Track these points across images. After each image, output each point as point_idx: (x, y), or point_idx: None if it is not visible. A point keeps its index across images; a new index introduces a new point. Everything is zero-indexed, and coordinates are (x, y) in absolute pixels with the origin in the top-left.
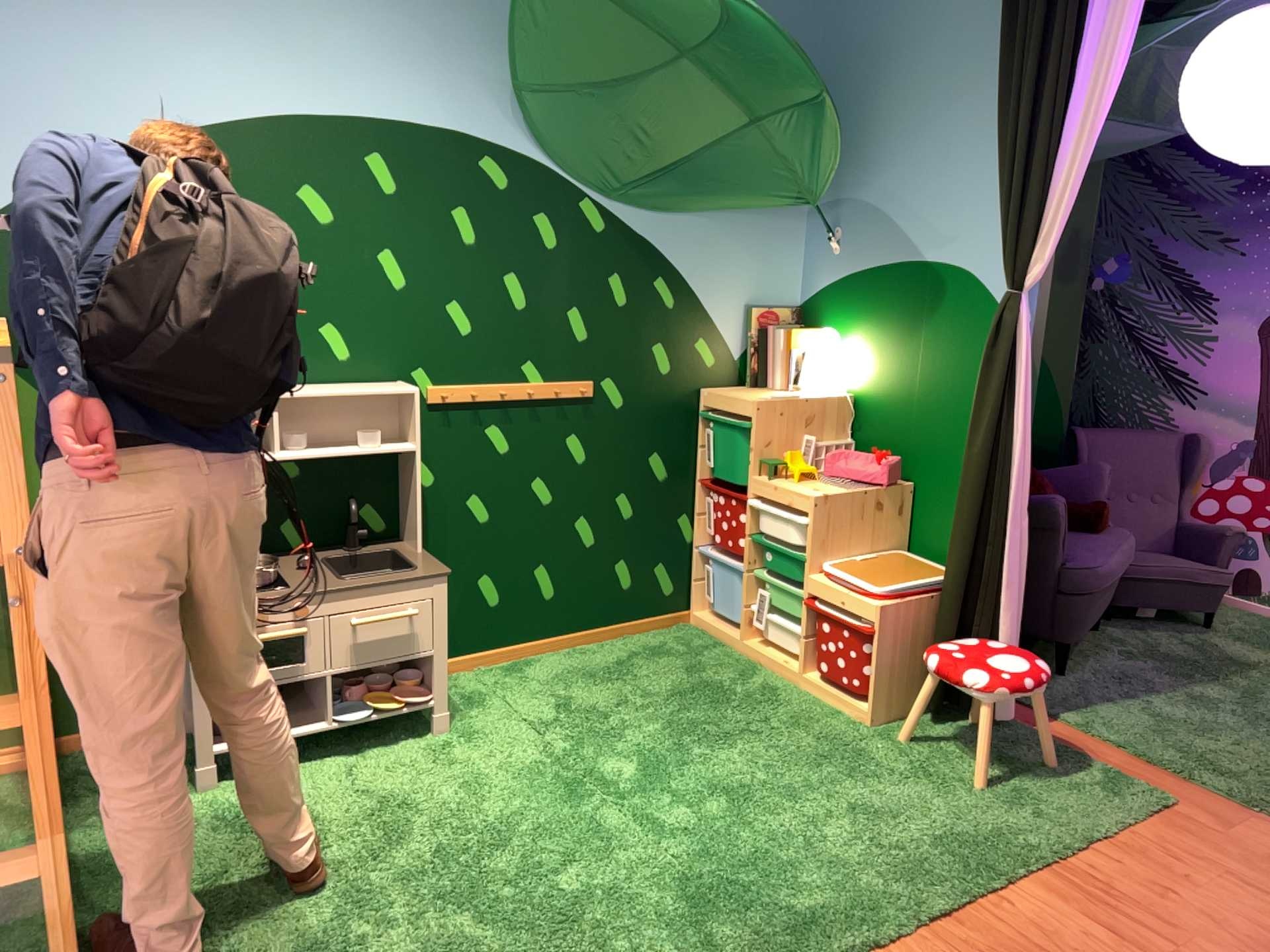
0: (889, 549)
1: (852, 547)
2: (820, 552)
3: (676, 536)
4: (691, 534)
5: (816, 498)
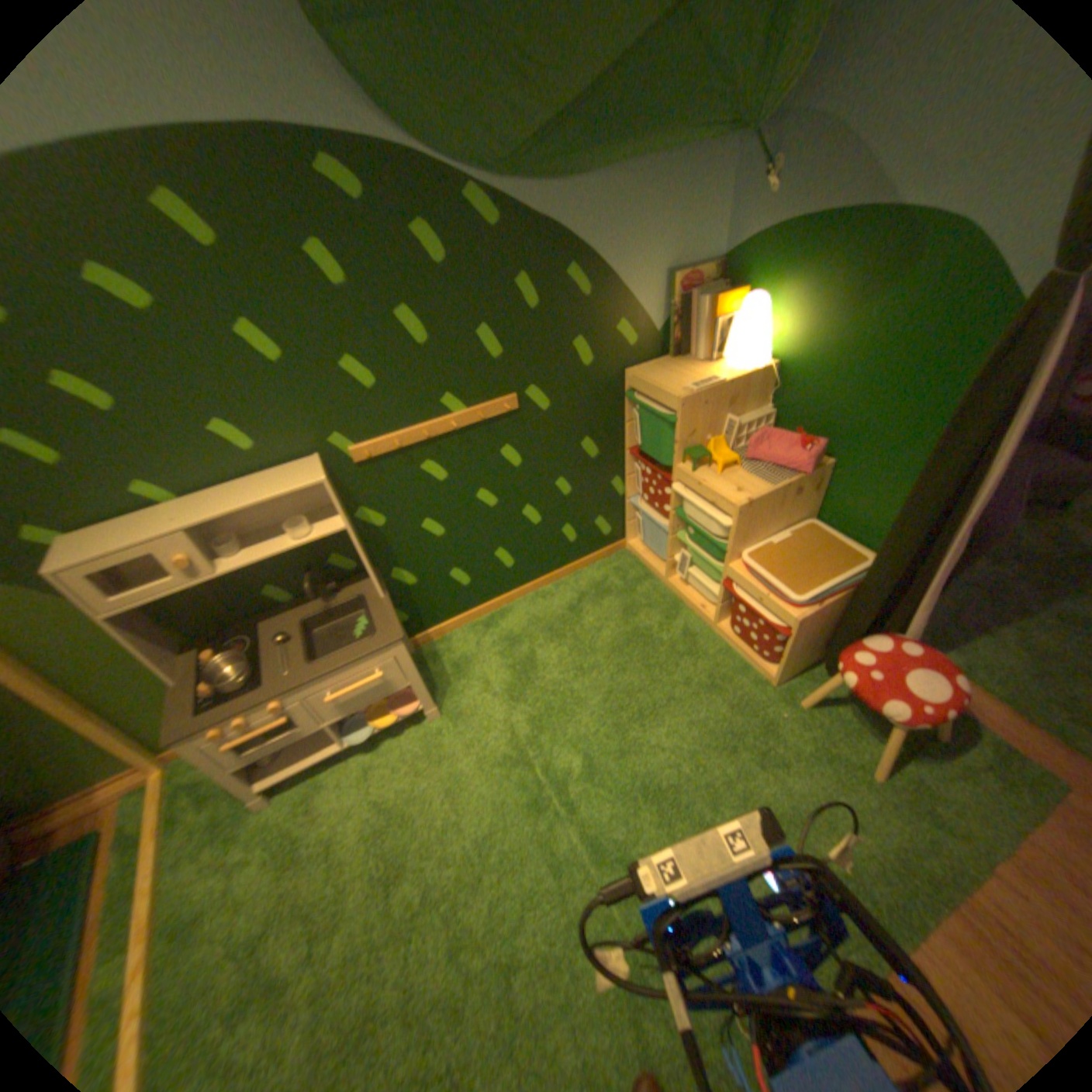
0: (807, 520)
1: (774, 531)
2: (744, 546)
3: (612, 495)
4: (624, 491)
5: (745, 507)
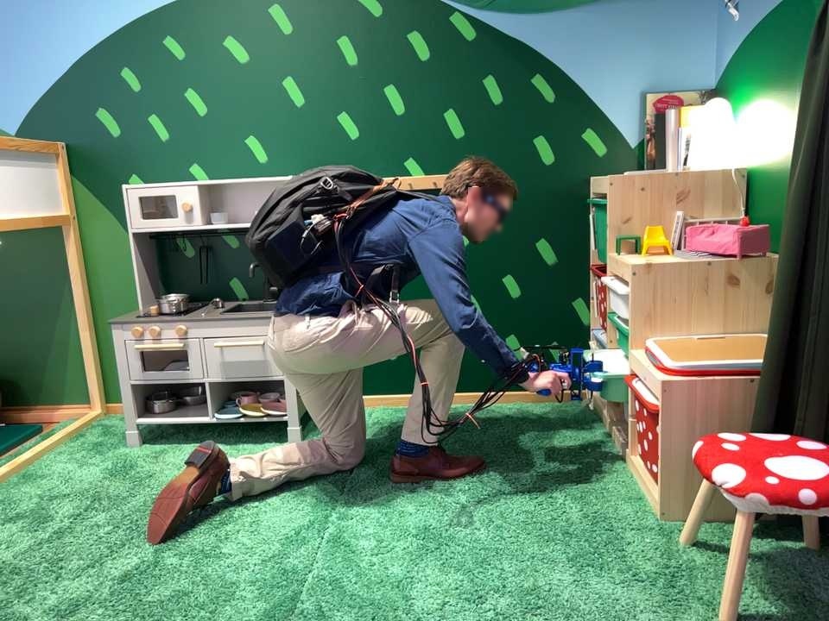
0: (765, 336)
1: (702, 327)
2: (652, 329)
3: (573, 318)
4: (589, 318)
5: (640, 267)
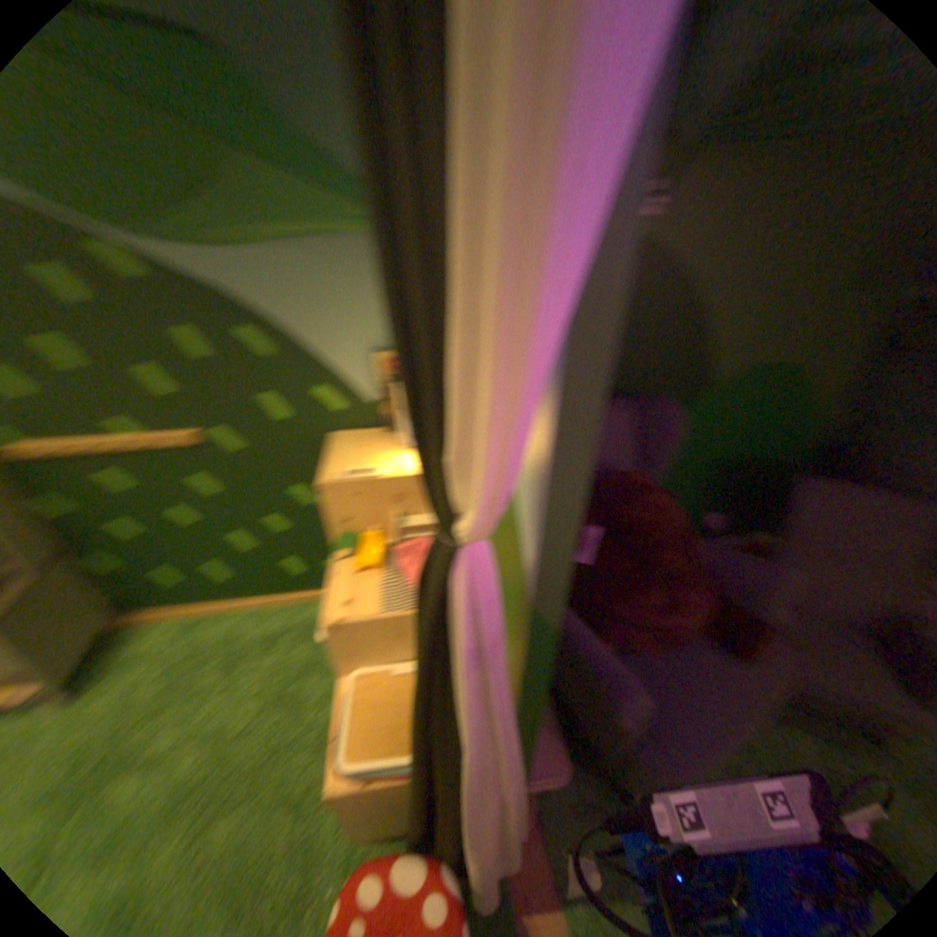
0: None
1: (400, 661)
2: (352, 668)
3: None
4: None
5: (327, 632)
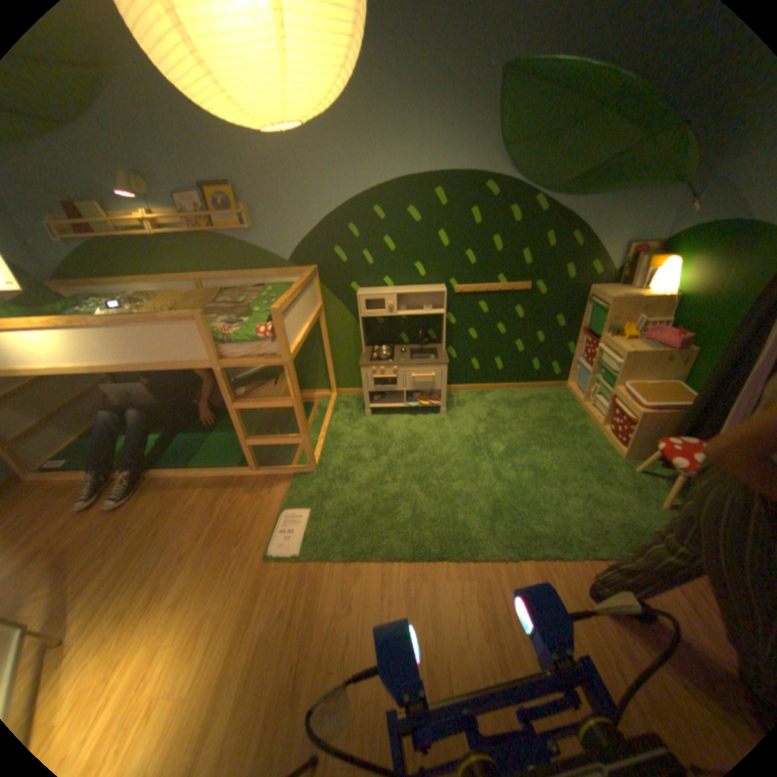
0: (676, 381)
1: (649, 378)
2: (627, 379)
3: (565, 352)
4: (573, 352)
5: (630, 354)
